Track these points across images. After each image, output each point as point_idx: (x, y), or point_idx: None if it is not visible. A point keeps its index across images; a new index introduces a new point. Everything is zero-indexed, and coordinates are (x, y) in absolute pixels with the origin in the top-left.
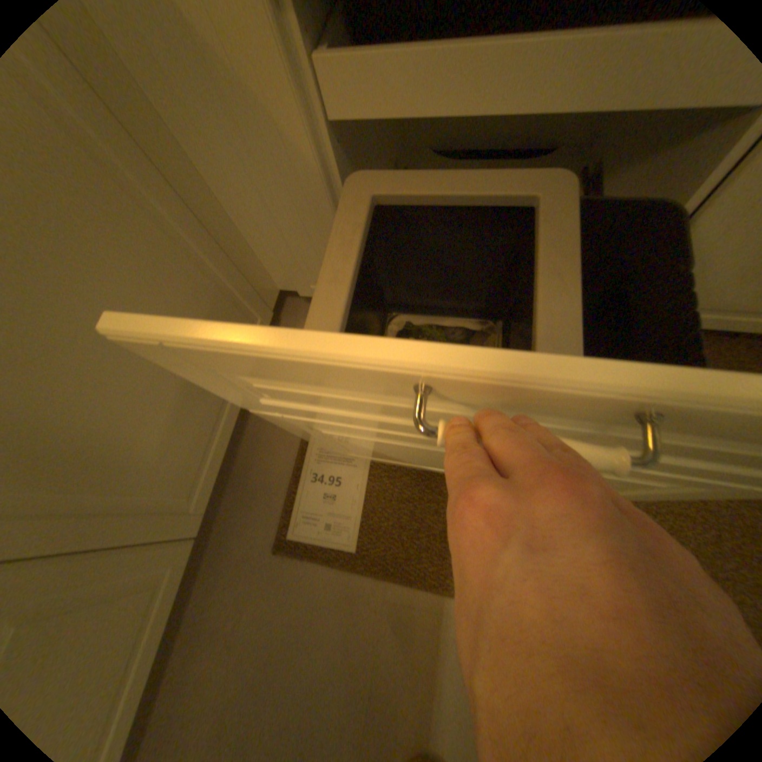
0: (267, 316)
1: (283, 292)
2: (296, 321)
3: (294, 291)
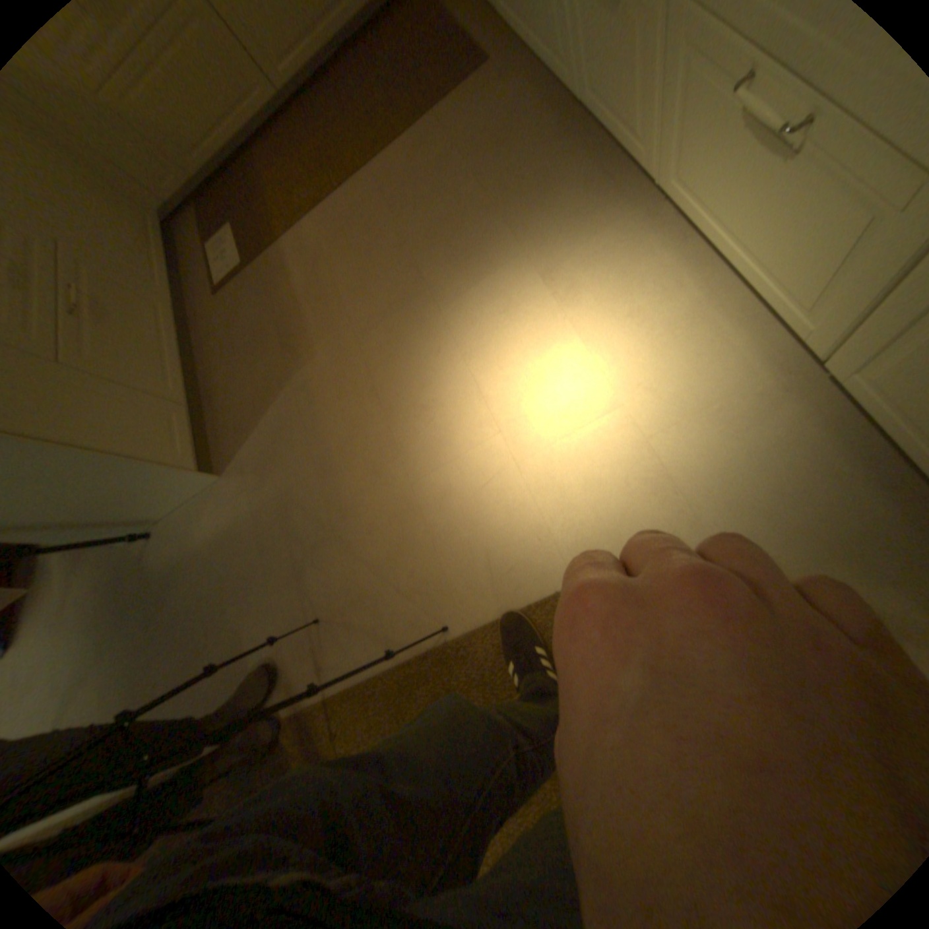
0: (153, 215)
1: (158, 207)
2: (180, 224)
3: (163, 202)
